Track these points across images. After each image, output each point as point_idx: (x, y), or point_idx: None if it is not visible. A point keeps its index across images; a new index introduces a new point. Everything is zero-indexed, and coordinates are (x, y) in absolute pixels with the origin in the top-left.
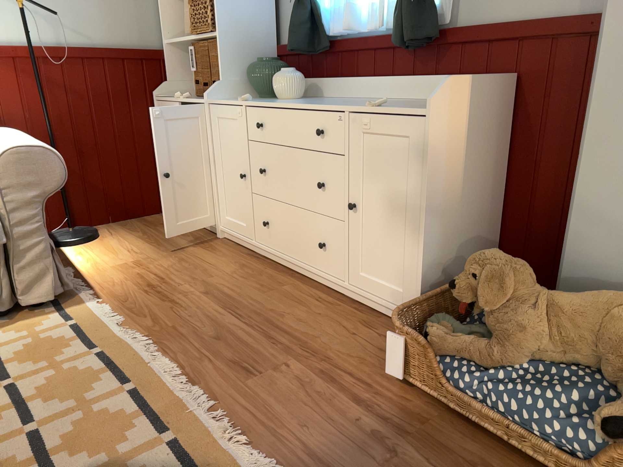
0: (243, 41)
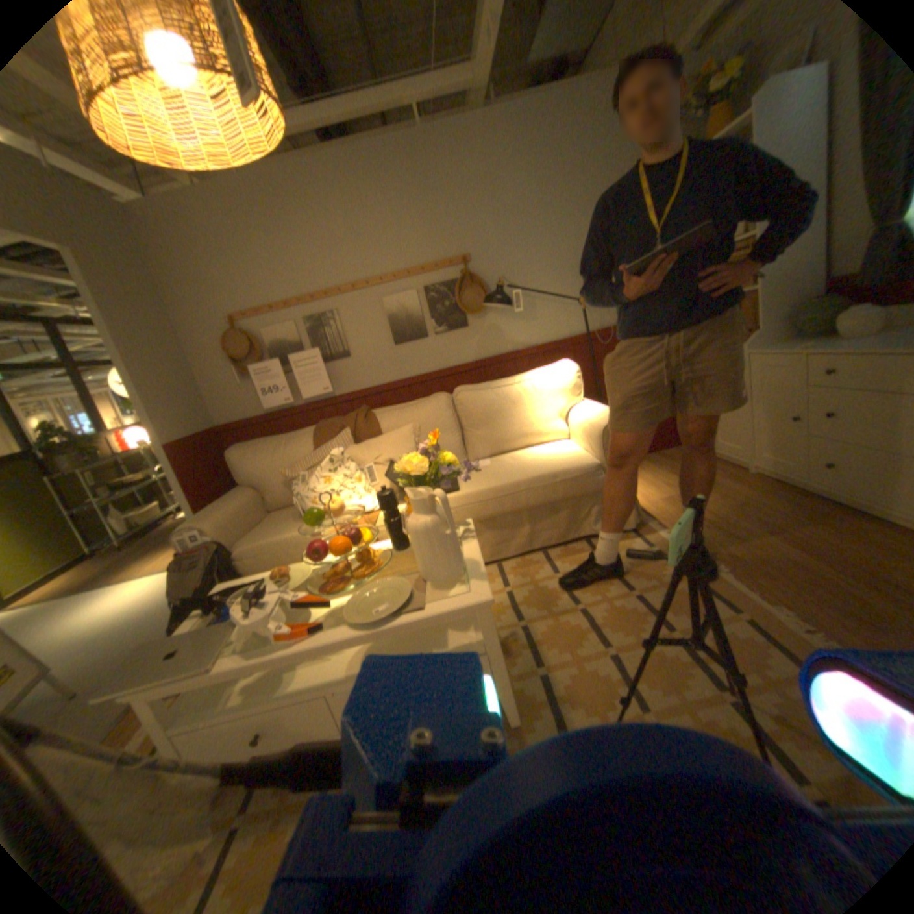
0: (787, 284)
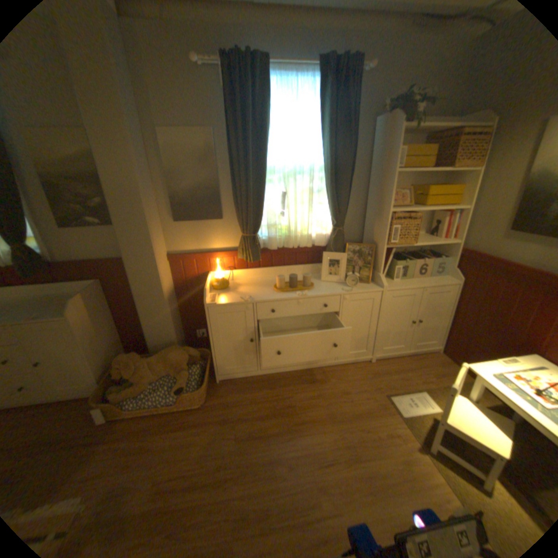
0: None
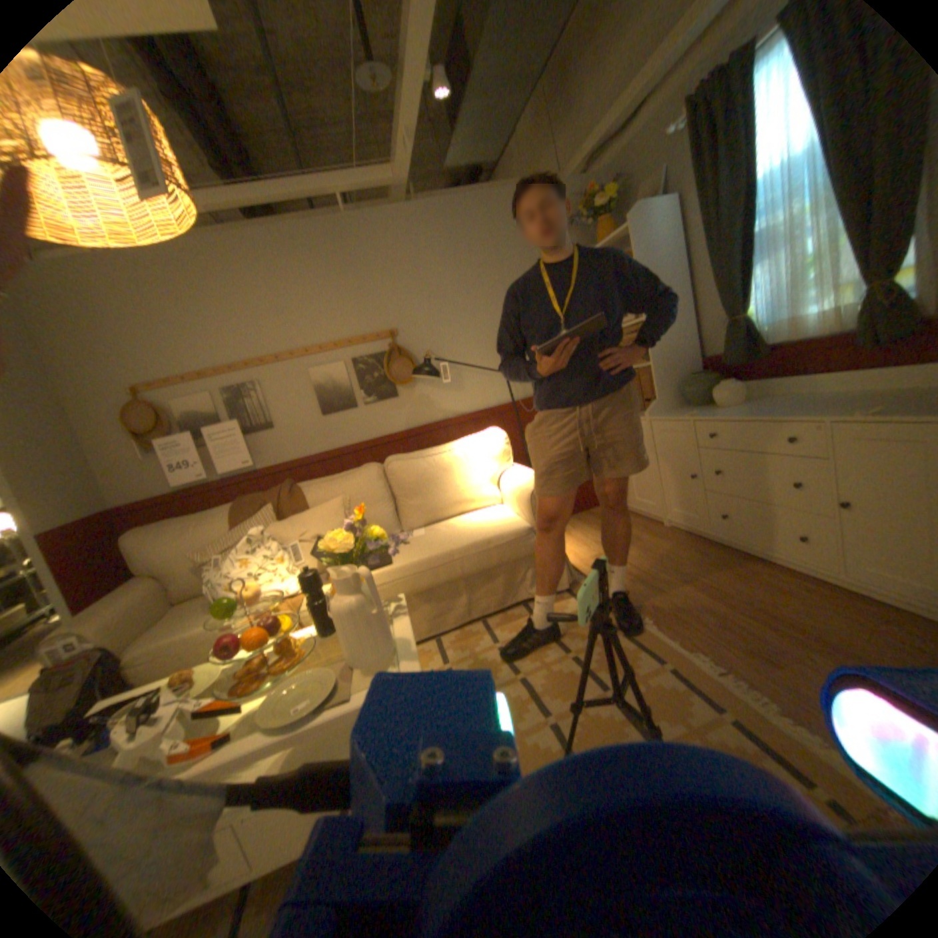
0: (672, 361)
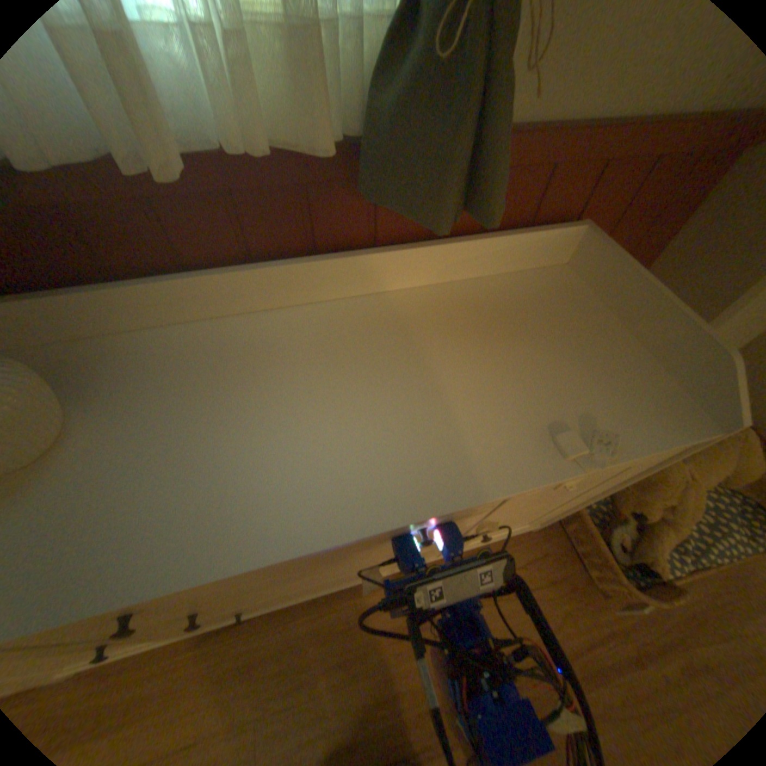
0: None
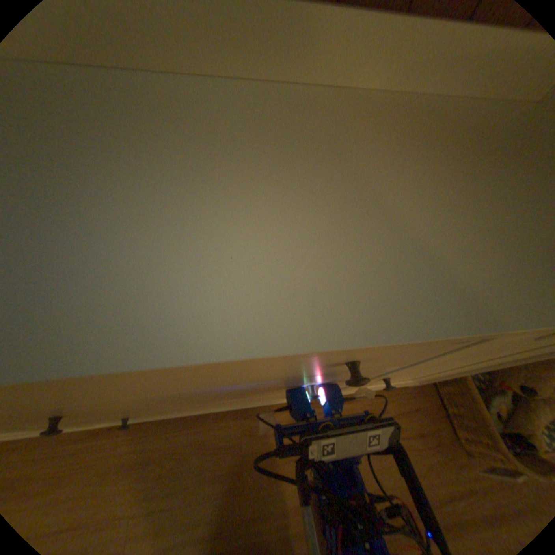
0: None
